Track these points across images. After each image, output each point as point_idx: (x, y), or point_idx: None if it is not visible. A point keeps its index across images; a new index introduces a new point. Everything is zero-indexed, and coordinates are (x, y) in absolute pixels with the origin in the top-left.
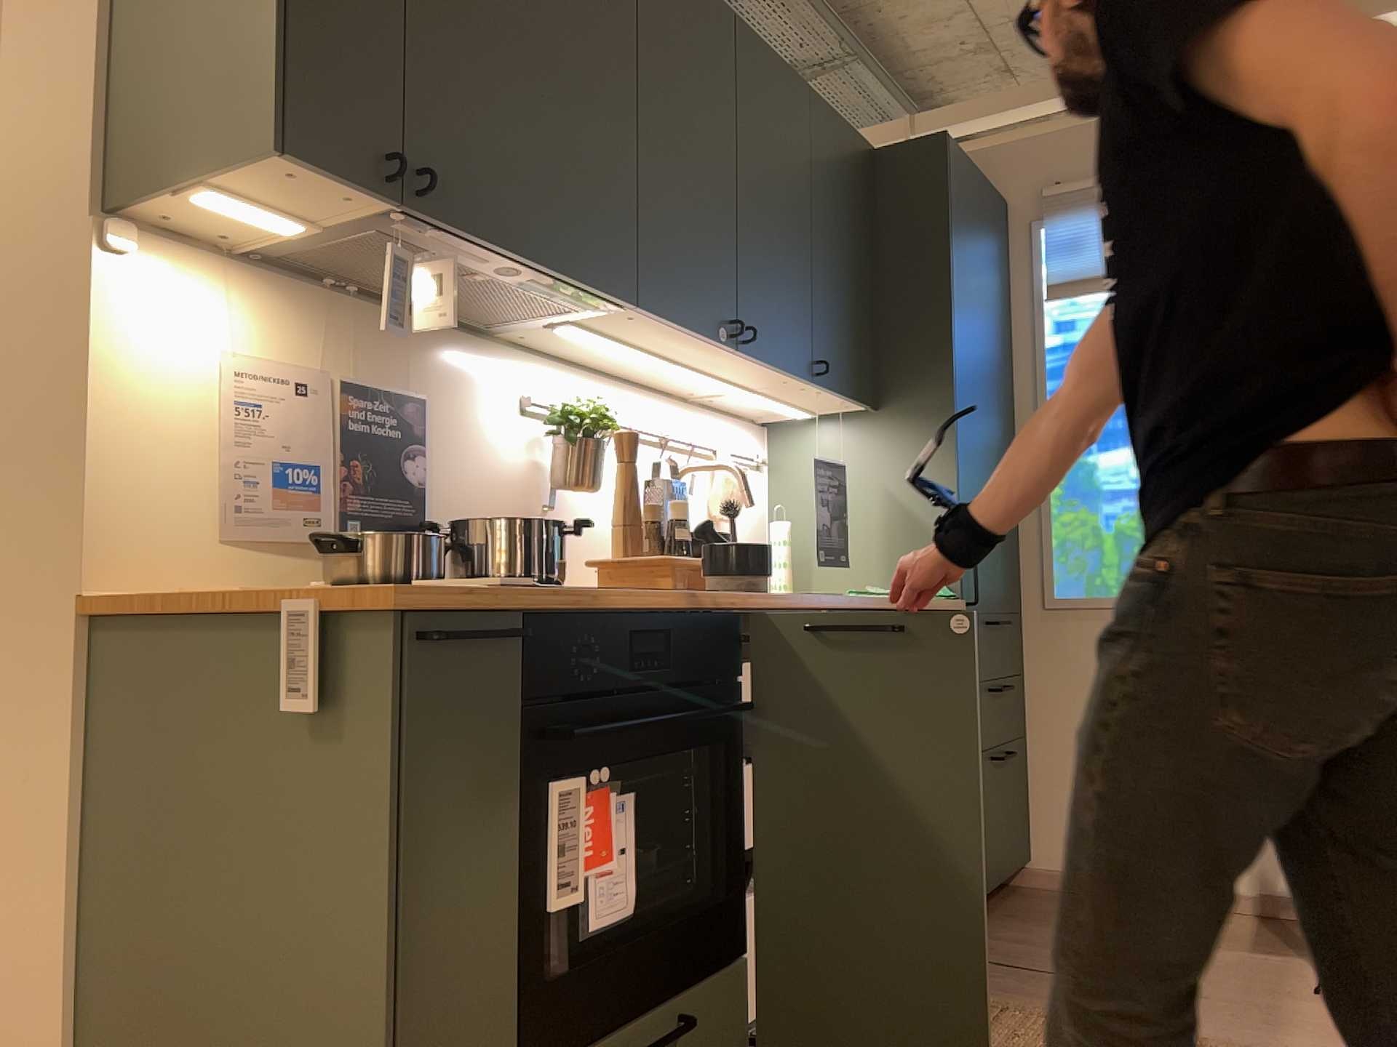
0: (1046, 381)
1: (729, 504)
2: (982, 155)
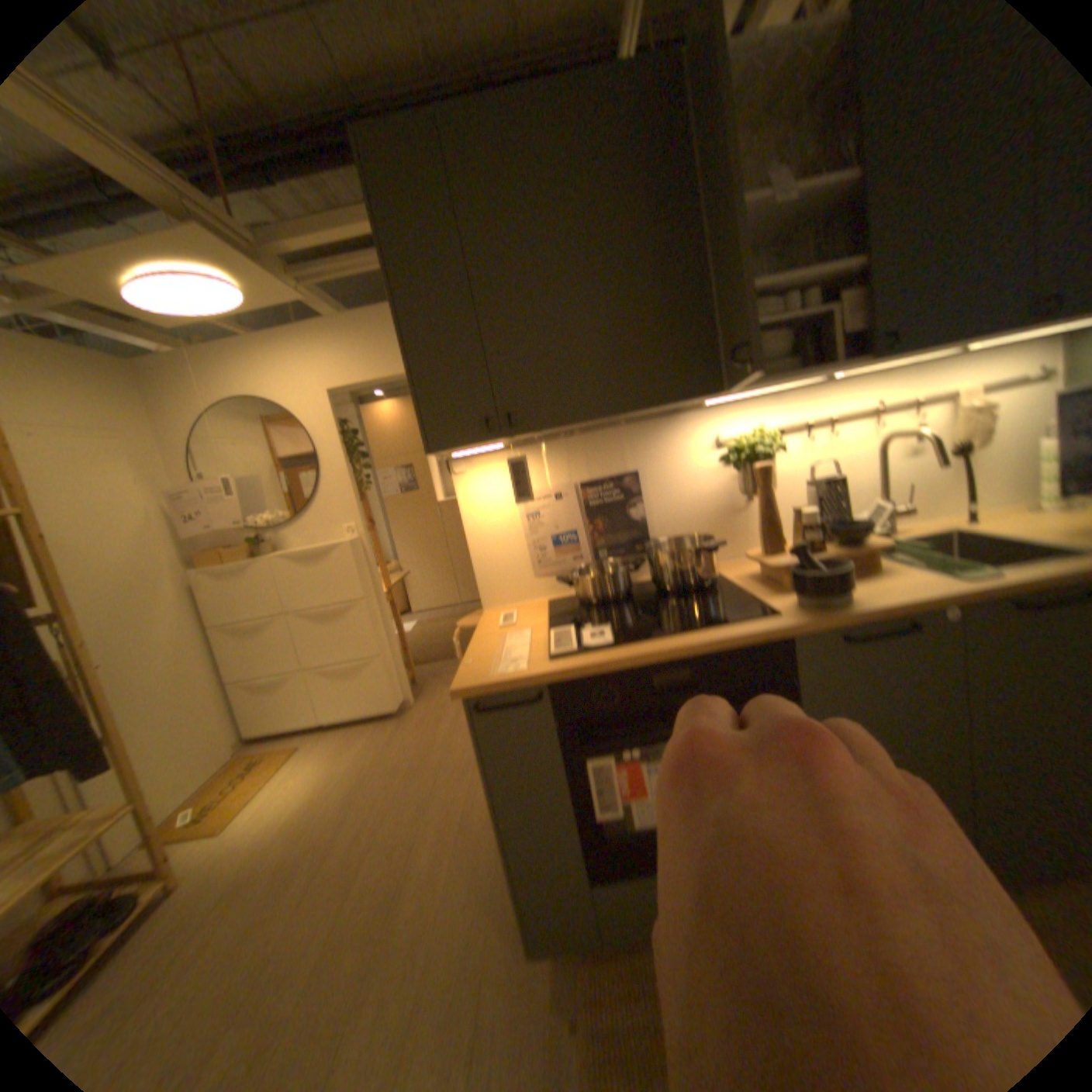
0: None
1: (963, 442)
2: None
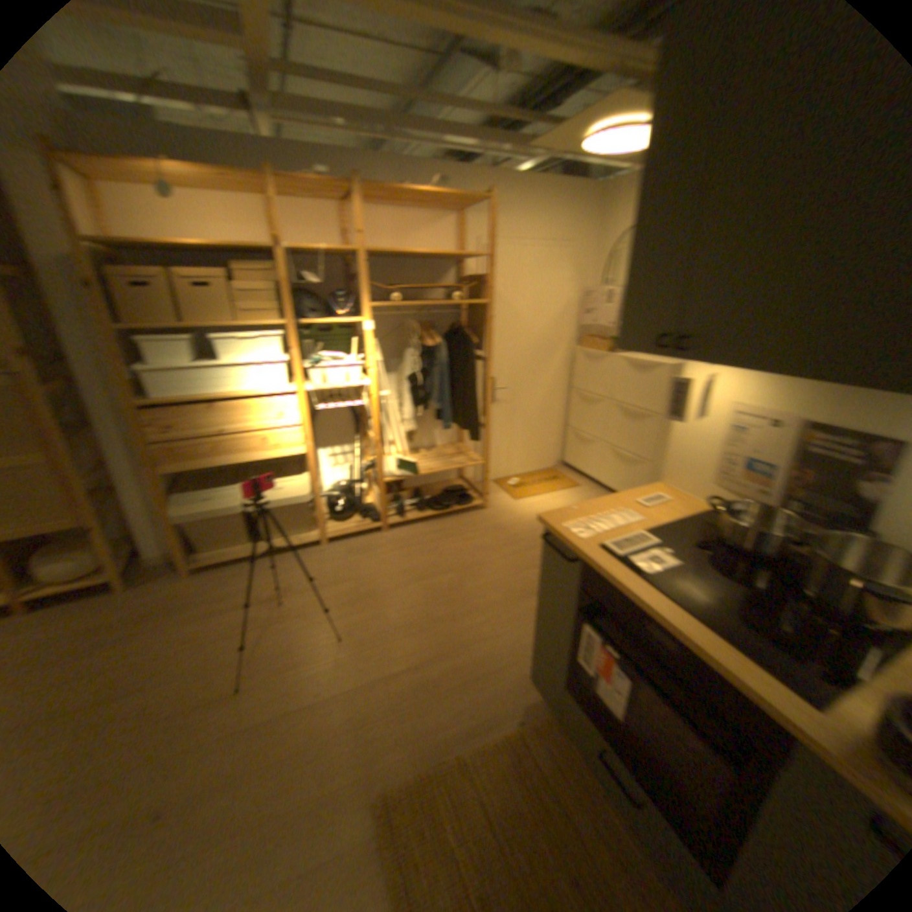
0: None
1: None
2: None
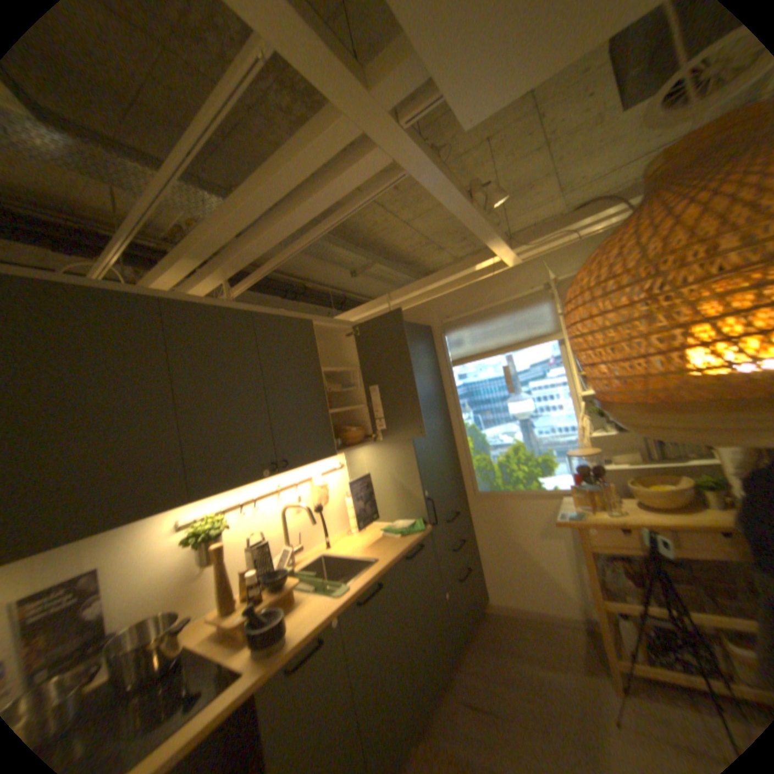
0: (458, 400)
1: (318, 505)
2: (417, 306)
